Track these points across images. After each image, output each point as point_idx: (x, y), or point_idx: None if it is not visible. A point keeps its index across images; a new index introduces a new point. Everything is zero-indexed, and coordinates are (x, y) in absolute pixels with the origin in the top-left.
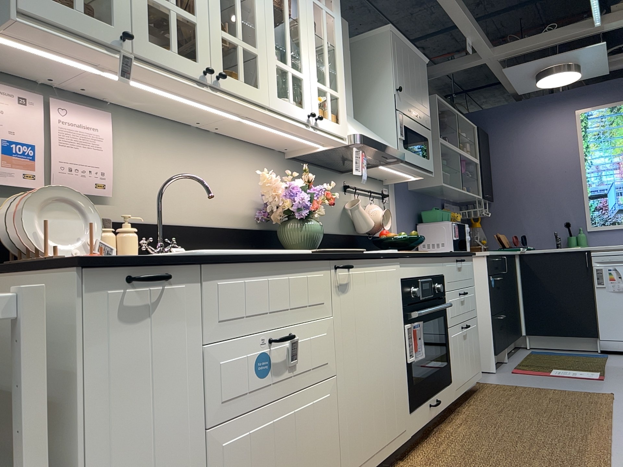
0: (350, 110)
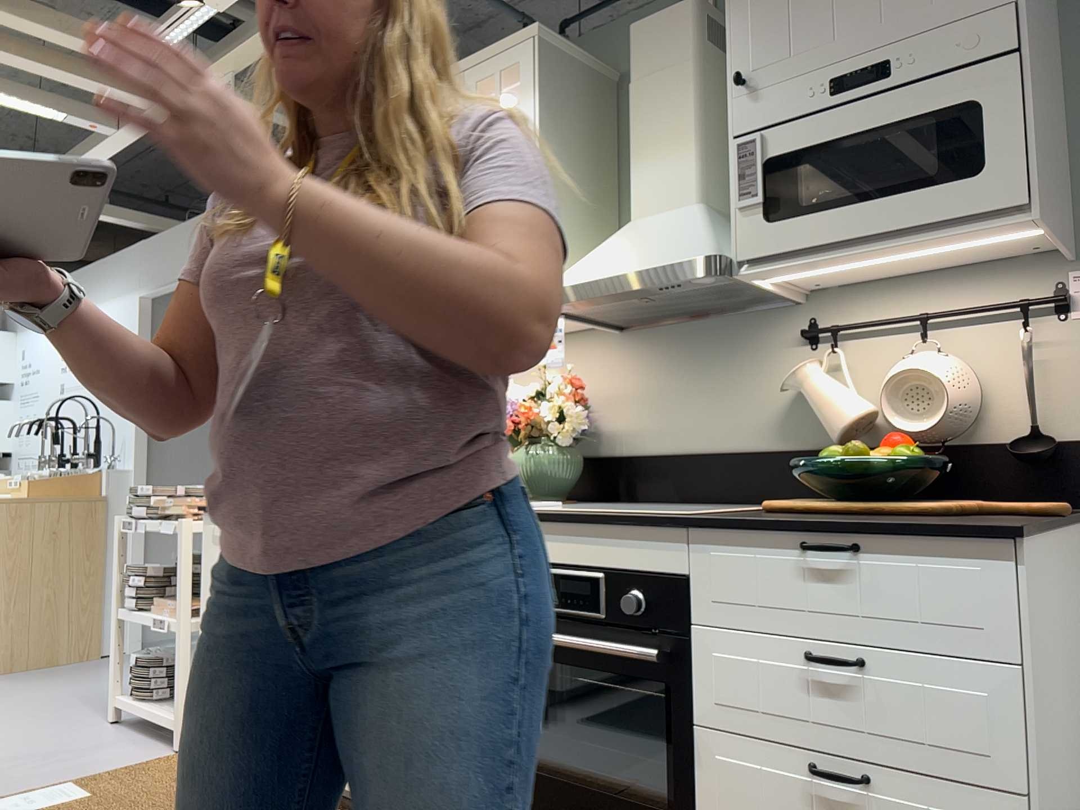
0: (678, 196)
